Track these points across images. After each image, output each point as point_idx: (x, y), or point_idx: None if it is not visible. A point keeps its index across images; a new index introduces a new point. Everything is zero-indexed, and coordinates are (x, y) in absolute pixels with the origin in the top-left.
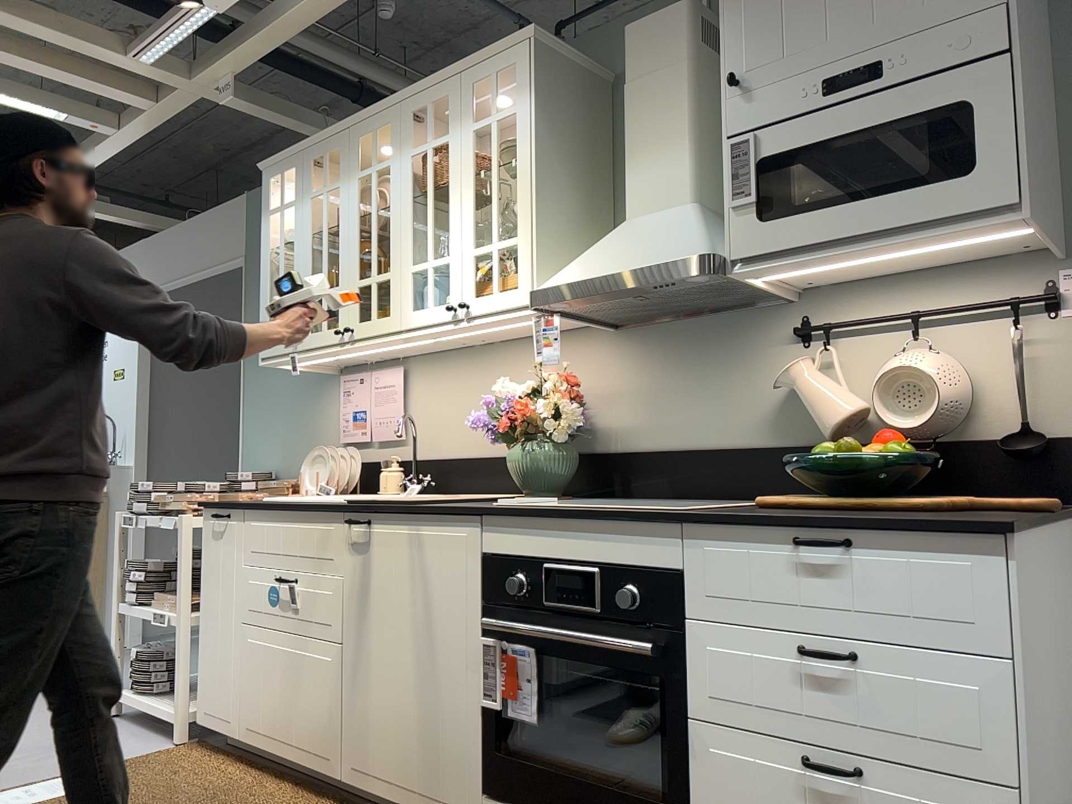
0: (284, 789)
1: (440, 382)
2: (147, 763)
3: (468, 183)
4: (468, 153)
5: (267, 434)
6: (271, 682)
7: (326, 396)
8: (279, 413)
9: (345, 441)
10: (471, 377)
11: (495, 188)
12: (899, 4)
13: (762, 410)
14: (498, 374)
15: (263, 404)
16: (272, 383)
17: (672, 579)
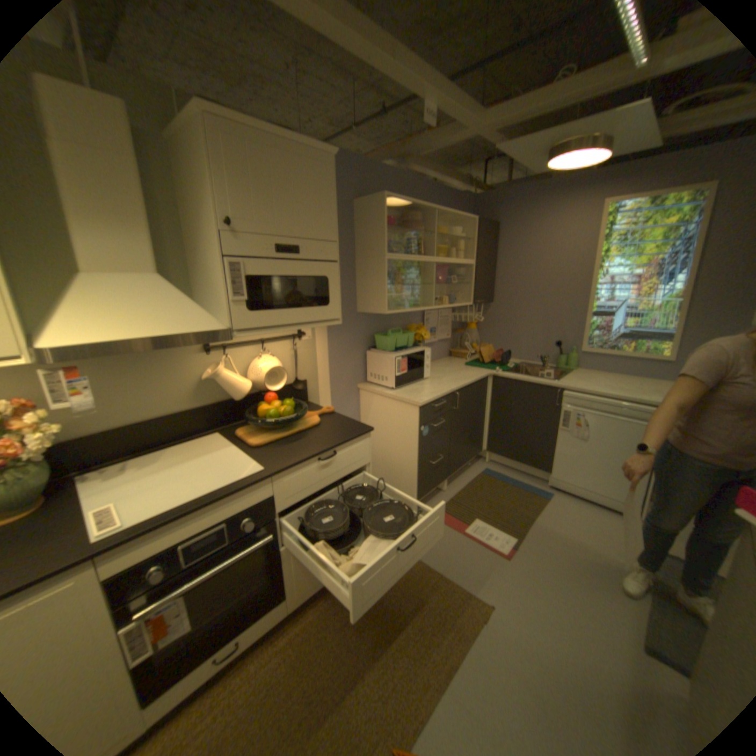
0: None
1: None
2: None
3: None
4: None
5: None
6: None
7: None
8: None
9: None
10: None
11: None
12: (306, 221)
13: (186, 390)
14: None
15: None
16: None
17: (266, 502)
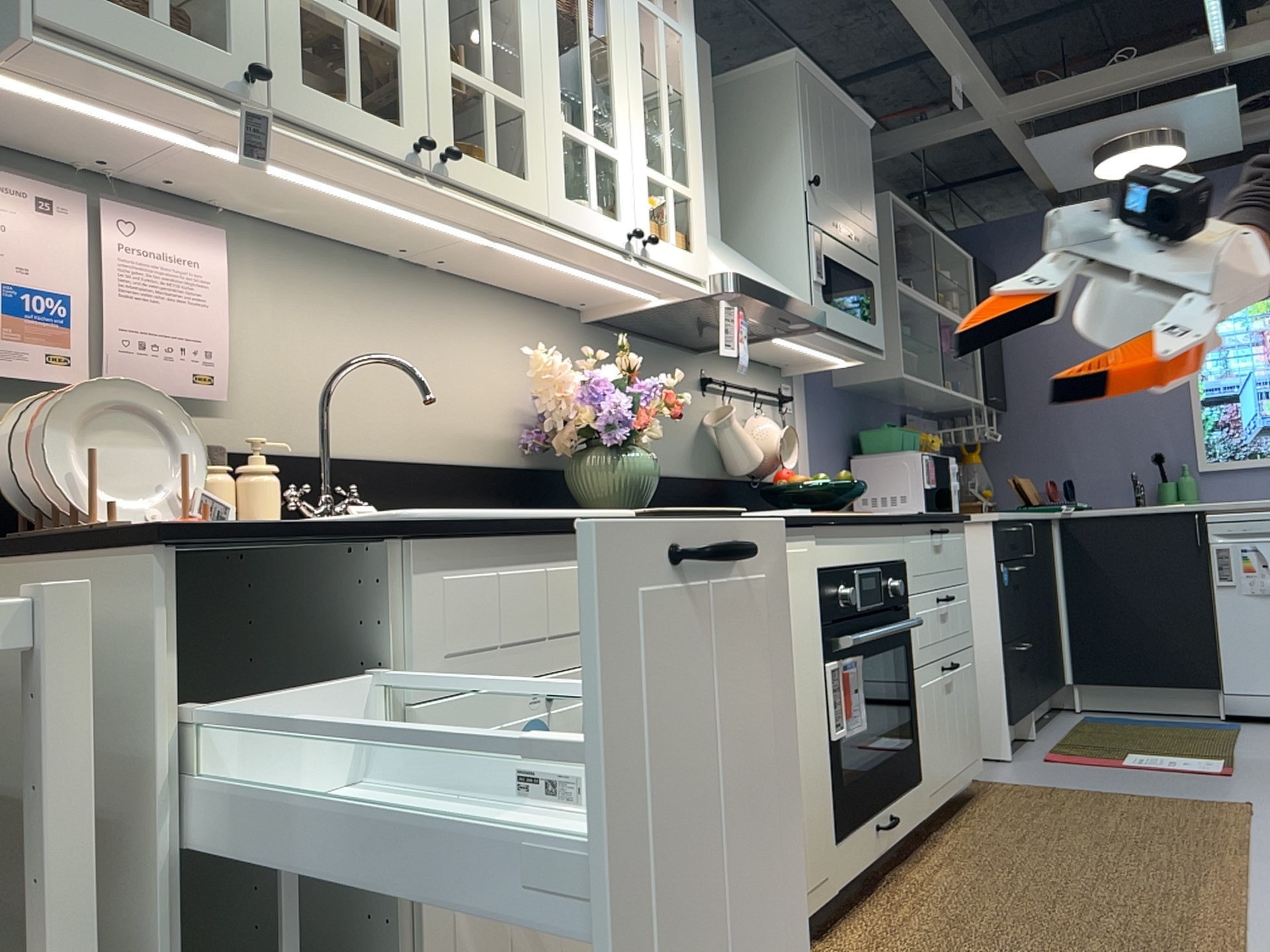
0: None
1: (315, 299)
2: None
3: (637, 69)
4: (634, 25)
5: None
6: None
7: None
8: None
9: None
10: (388, 315)
11: (669, 110)
12: (858, 204)
13: (688, 444)
14: (438, 326)
15: None
16: None
17: (902, 567)
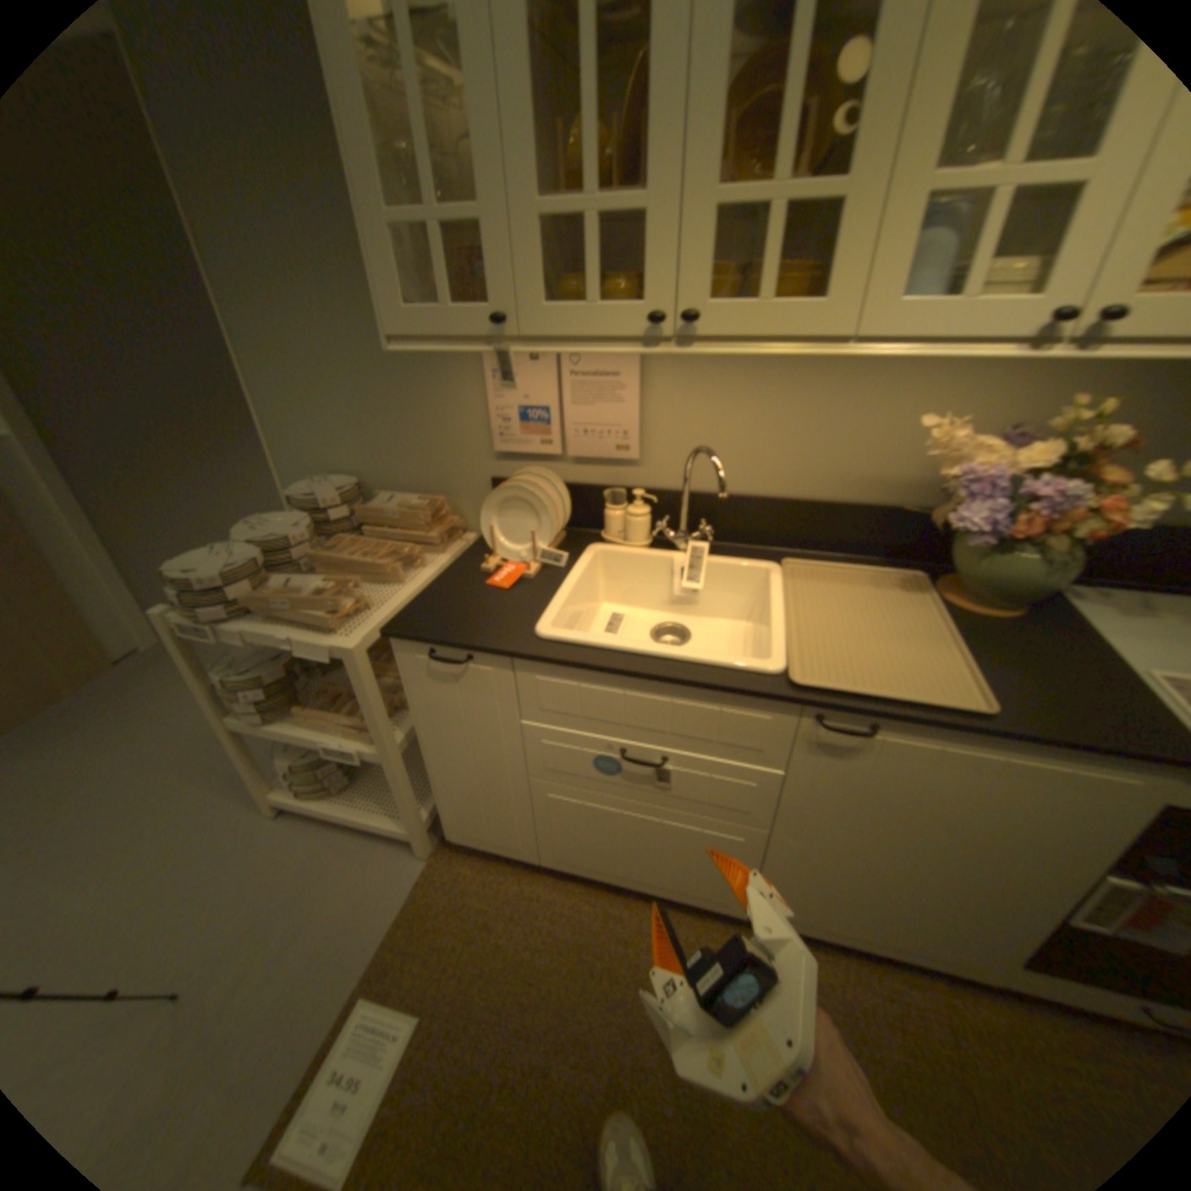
0: (644, 913)
1: (720, 376)
2: (429, 920)
3: None
4: None
5: (316, 418)
6: (608, 838)
7: (444, 370)
8: (335, 386)
9: (507, 448)
10: (795, 377)
11: None
12: None
13: None
14: (858, 378)
15: (291, 368)
16: (300, 332)
17: None
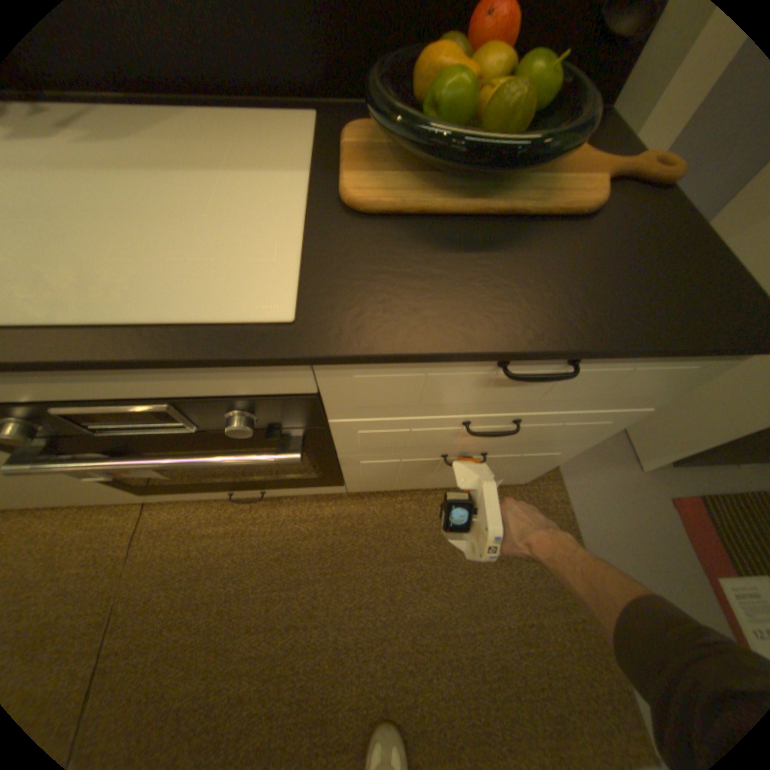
0: None
1: None
2: None
3: None
4: None
5: None
6: None
7: None
8: None
9: None
10: None
11: None
12: None
13: None
14: None
15: None
16: None
17: (298, 398)
